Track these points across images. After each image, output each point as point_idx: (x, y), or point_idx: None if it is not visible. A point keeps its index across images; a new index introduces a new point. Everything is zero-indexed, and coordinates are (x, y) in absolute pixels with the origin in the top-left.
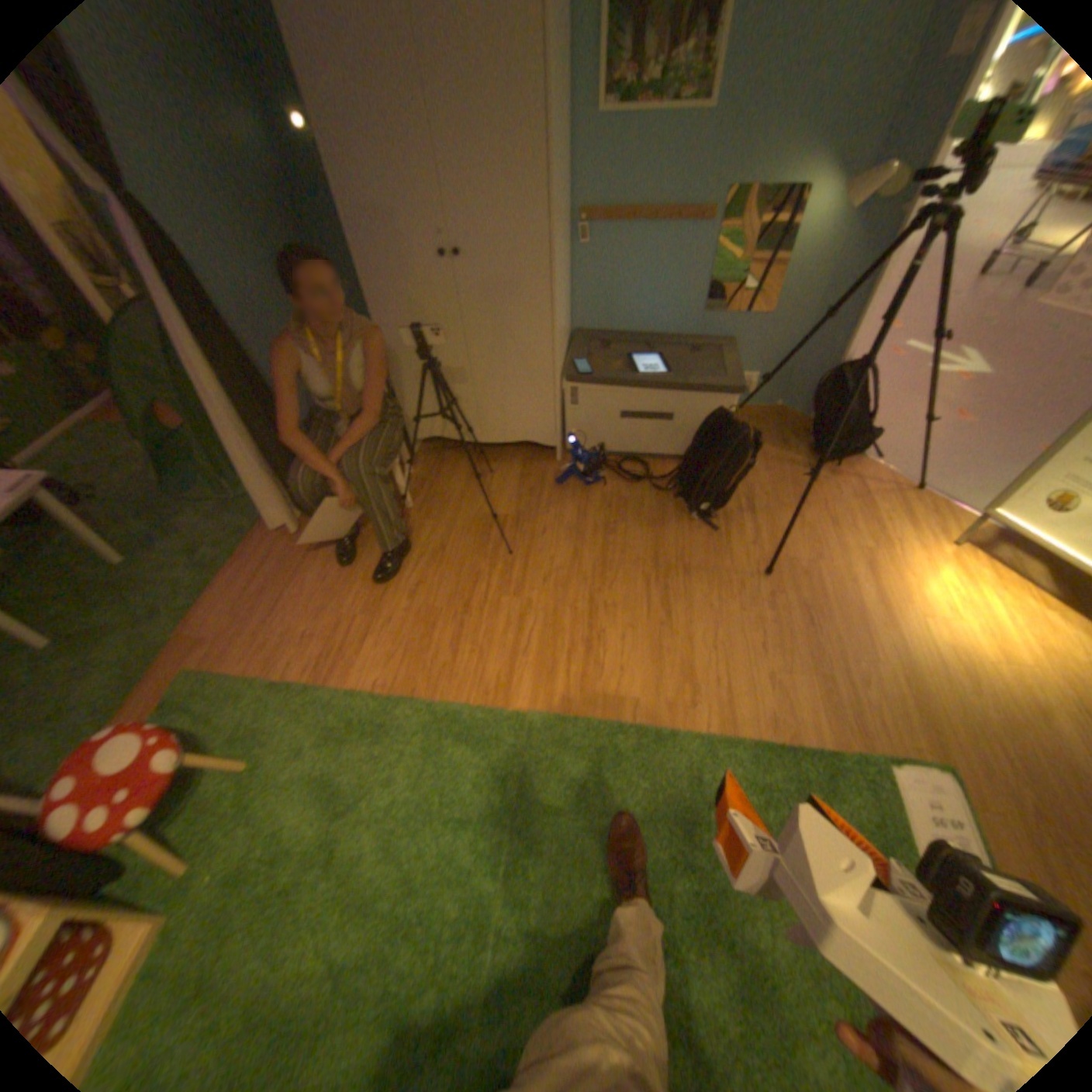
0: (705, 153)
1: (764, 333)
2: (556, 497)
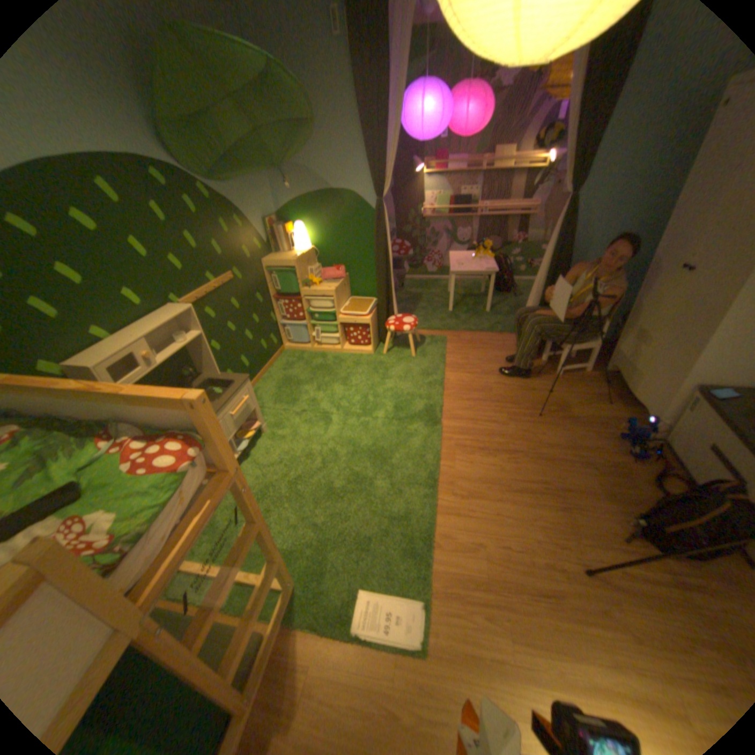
0: None
1: None
2: (606, 437)
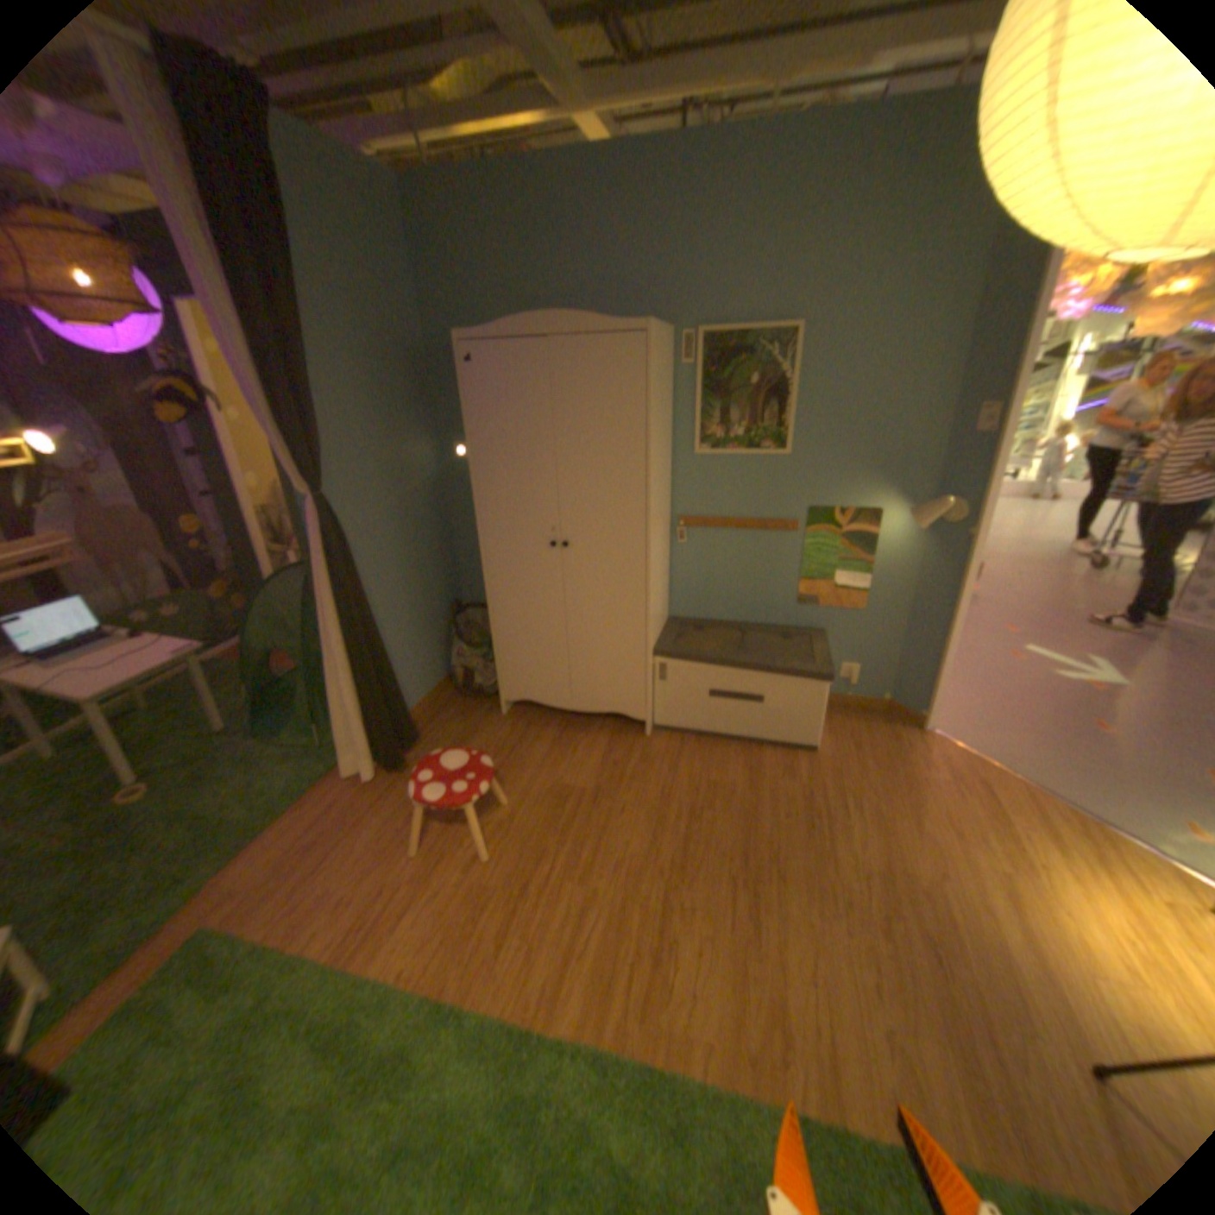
0: (785, 482)
1: (860, 626)
2: (641, 774)
